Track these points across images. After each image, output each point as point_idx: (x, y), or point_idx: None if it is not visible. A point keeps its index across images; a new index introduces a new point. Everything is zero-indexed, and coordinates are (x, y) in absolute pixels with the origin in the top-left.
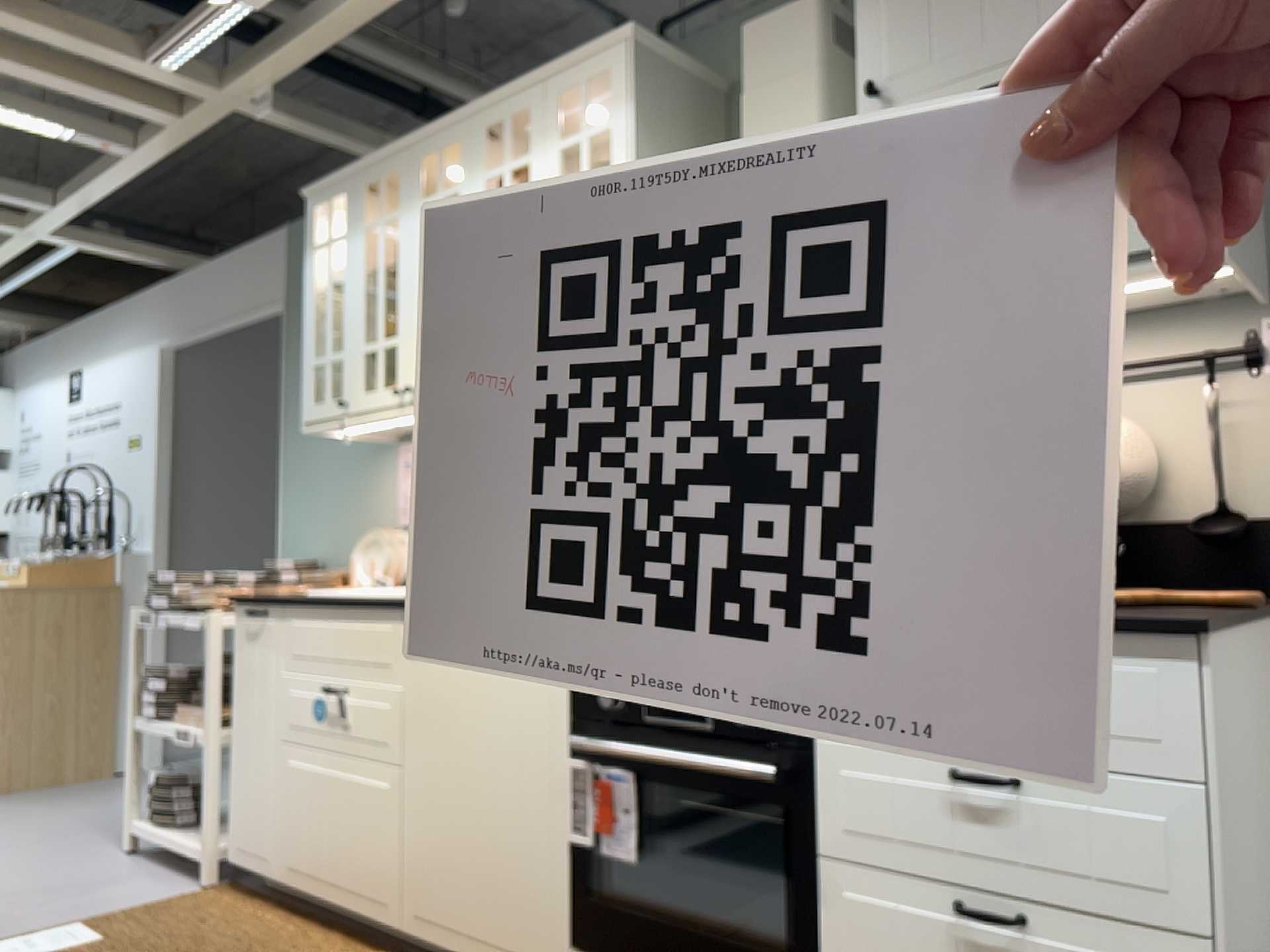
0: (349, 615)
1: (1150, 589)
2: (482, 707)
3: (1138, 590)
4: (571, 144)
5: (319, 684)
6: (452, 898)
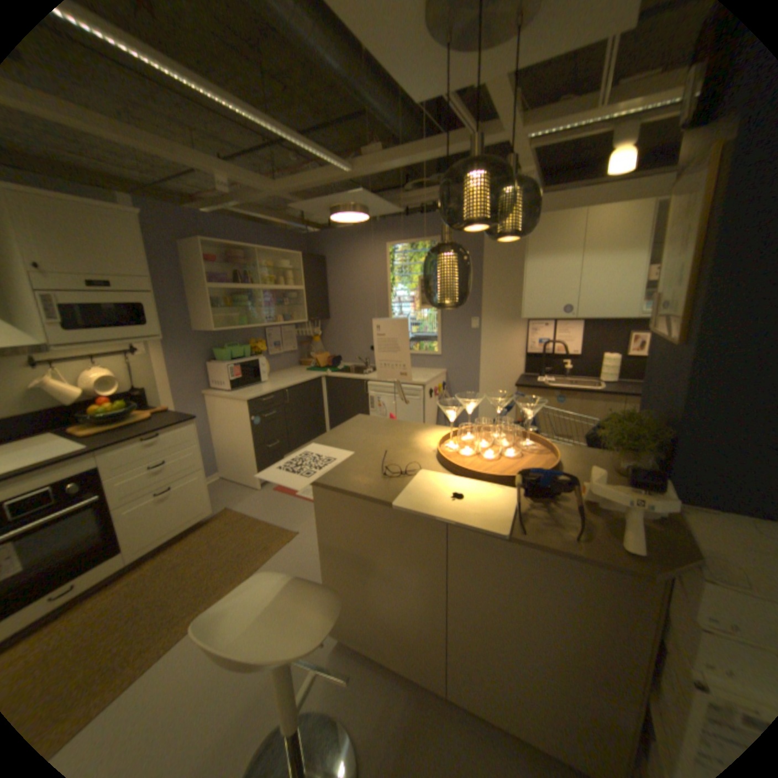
0: None
1: (131, 411)
2: None
3: (136, 412)
4: None
5: None
6: None
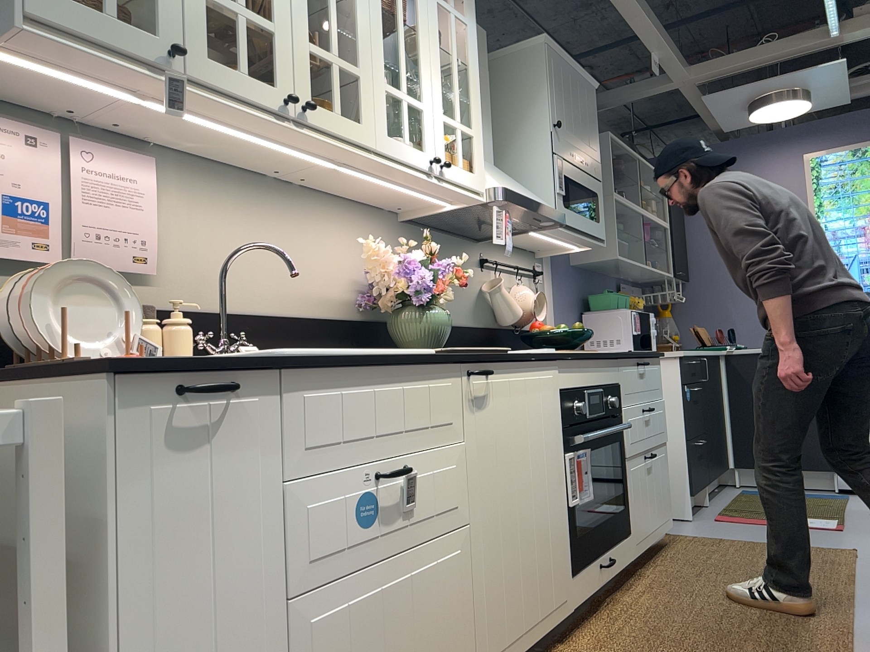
0: (400, 375)
1: None
2: (524, 437)
3: None
4: (445, 8)
5: (361, 475)
6: (516, 609)
